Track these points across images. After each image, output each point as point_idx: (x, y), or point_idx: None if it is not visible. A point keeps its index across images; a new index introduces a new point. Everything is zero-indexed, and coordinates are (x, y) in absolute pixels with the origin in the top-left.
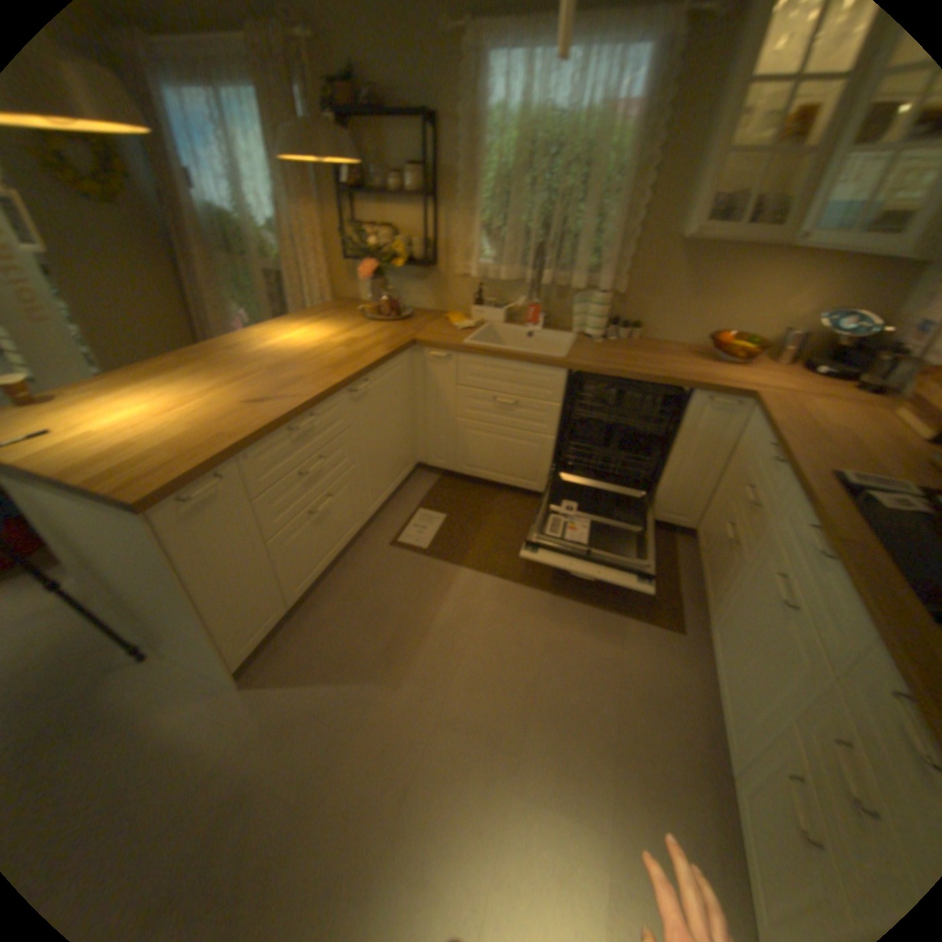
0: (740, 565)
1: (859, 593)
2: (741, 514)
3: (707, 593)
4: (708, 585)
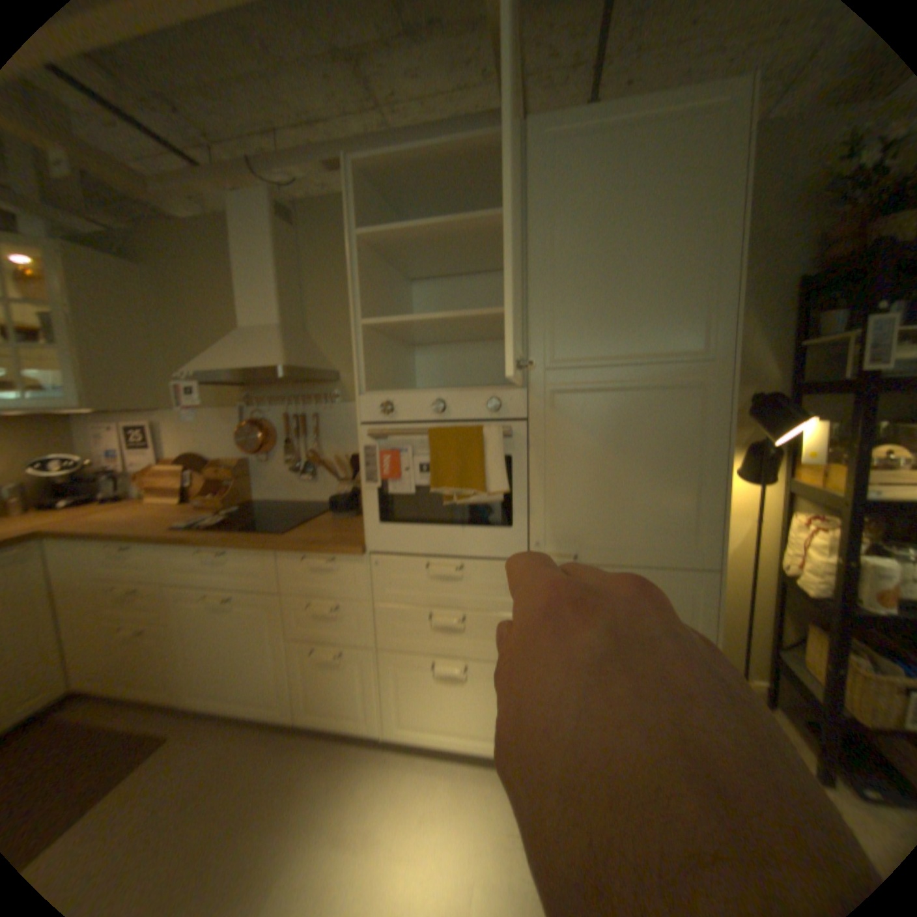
0: (160, 638)
1: (252, 546)
2: (120, 613)
3: (147, 698)
4: (141, 692)
